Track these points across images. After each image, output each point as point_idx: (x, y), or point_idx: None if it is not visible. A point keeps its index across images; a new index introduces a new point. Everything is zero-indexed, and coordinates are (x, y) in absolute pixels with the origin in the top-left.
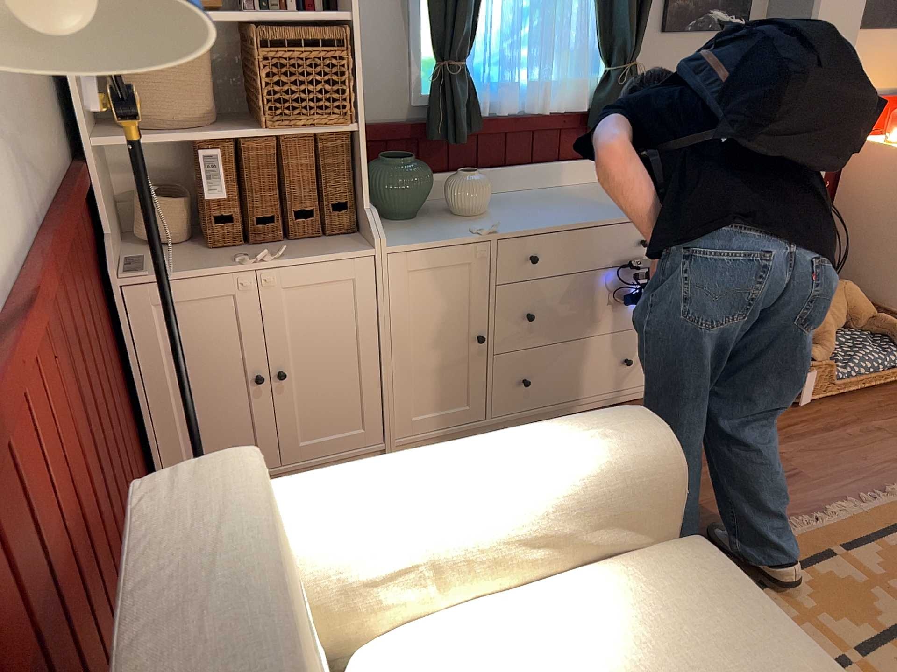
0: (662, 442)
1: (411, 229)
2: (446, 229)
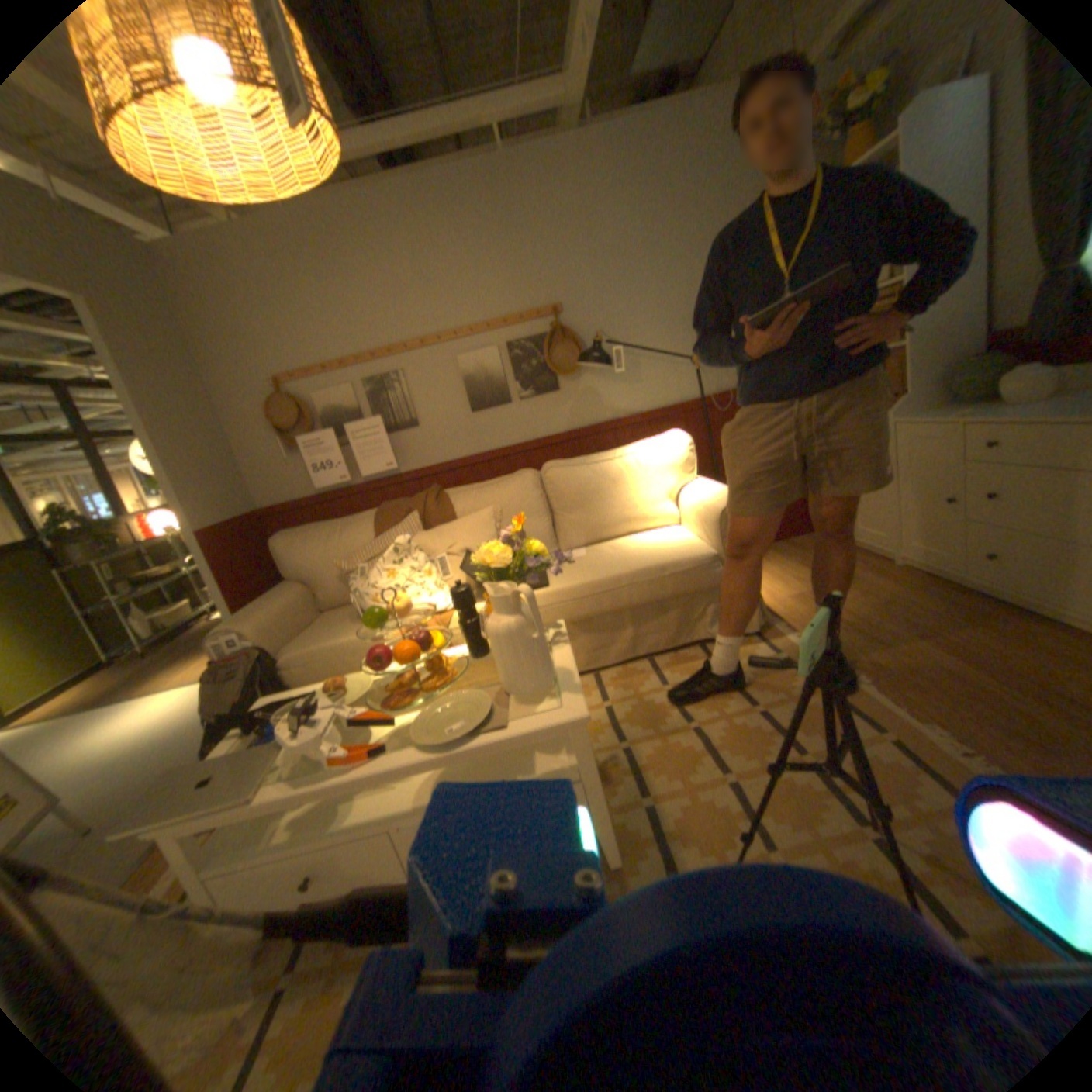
0: (726, 504)
1: (949, 409)
2: (959, 411)
